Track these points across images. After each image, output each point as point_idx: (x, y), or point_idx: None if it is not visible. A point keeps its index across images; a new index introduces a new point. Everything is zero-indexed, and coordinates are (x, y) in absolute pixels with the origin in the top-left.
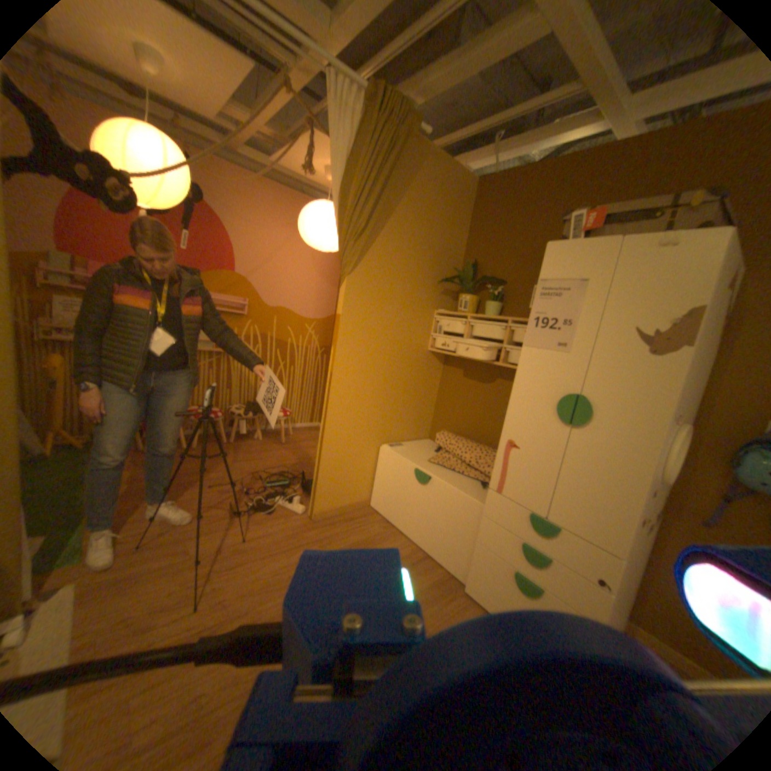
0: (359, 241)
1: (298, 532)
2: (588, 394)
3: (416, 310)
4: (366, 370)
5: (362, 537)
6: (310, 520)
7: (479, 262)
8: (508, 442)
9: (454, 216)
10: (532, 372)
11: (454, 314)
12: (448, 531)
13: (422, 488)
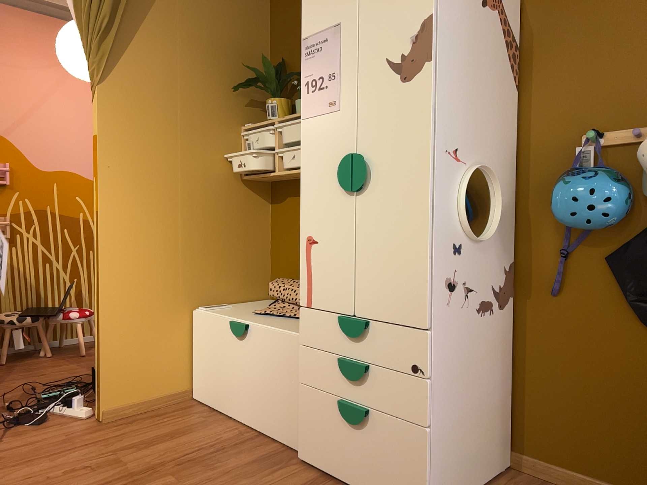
0: (108, 42)
1: (76, 435)
2: (363, 148)
3: (213, 126)
4: (151, 205)
5: (171, 428)
6: (97, 422)
7: (286, 60)
8: (307, 238)
9: (245, 11)
10: (314, 145)
11: (262, 124)
12: (274, 388)
13: (241, 344)
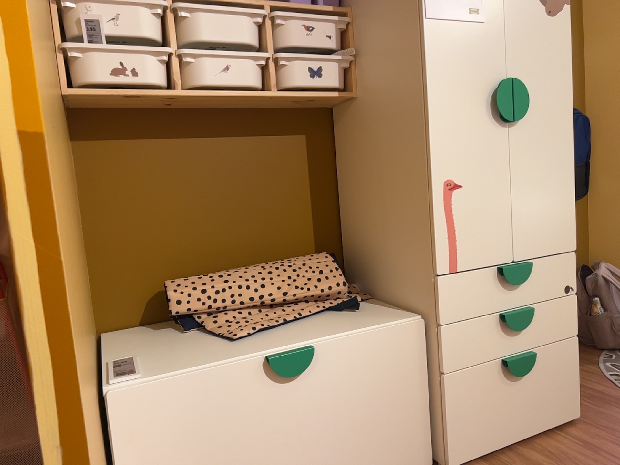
0: None
1: None
2: (514, 76)
3: None
4: None
5: None
6: None
7: None
8: (447, 184)
9: None
10: (449, 60)
11: None
12: (379, 414)
13: (297, 387)
